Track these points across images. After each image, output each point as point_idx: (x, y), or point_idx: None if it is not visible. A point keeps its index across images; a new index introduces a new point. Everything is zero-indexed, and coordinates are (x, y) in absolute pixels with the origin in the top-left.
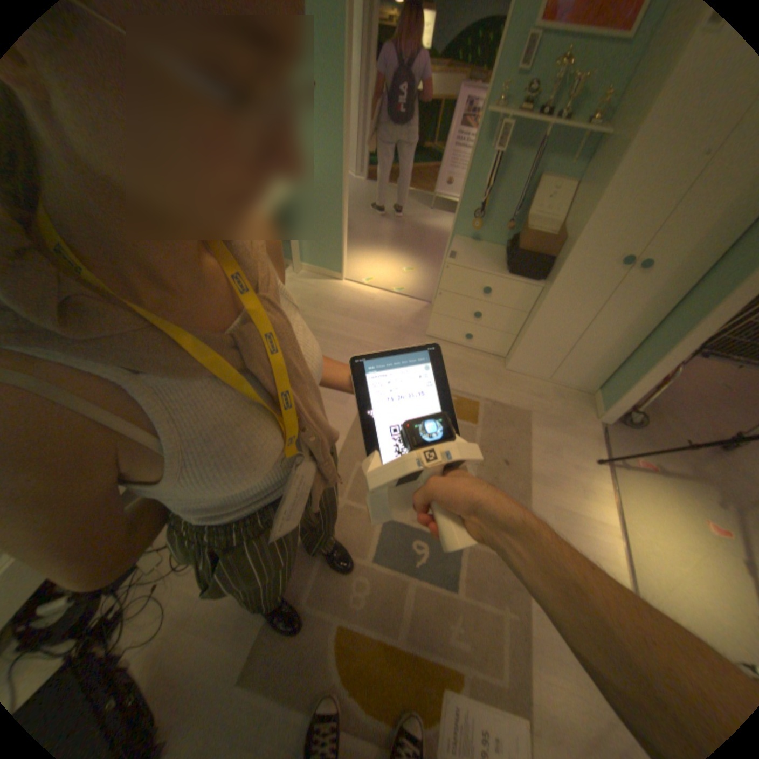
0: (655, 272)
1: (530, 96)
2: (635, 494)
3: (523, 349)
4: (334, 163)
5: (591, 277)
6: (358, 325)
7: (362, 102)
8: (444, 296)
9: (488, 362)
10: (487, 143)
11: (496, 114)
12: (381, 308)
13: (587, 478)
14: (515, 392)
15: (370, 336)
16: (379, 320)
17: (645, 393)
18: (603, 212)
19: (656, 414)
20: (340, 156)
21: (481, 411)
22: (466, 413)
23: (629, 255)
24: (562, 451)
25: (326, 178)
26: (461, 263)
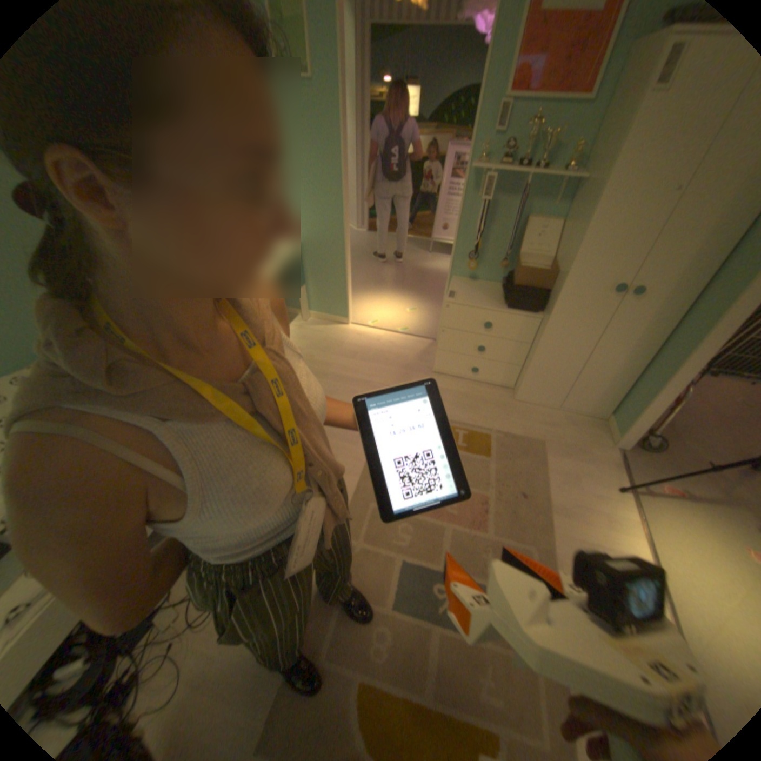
0: (649, 297)
1: (509, 151)
2: (664, 522)
3: (529, 379)
4: (335, 221)
5: (587, 307)
6: (366, 366)
7: (359, 165)
8: (446, 333)
9: (496, 394)
10: (474, 194)
11: (479, 169)
12: (387, 348)
13: (611, 508)
14: (526, 423)
15: (378, 376)
16: (386, 360)
17: (659, 416)
18: (589, 247)
19: (675, 436)
20: (340, 215)
21: (493, 443)
22: (478, 447)
23: (620, 284)
24: (581, 480)
25: (329, 235)
26: (460, 302)
